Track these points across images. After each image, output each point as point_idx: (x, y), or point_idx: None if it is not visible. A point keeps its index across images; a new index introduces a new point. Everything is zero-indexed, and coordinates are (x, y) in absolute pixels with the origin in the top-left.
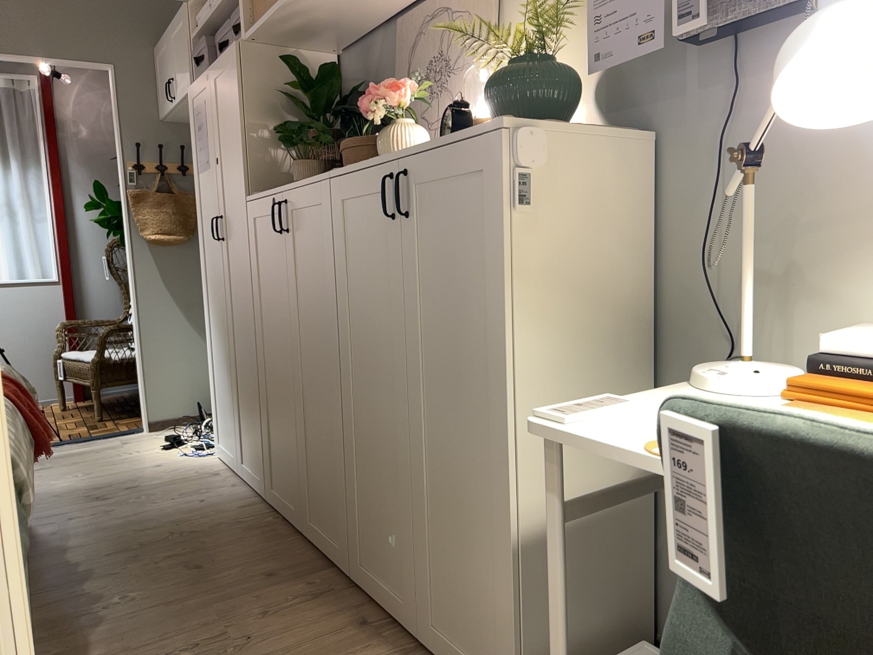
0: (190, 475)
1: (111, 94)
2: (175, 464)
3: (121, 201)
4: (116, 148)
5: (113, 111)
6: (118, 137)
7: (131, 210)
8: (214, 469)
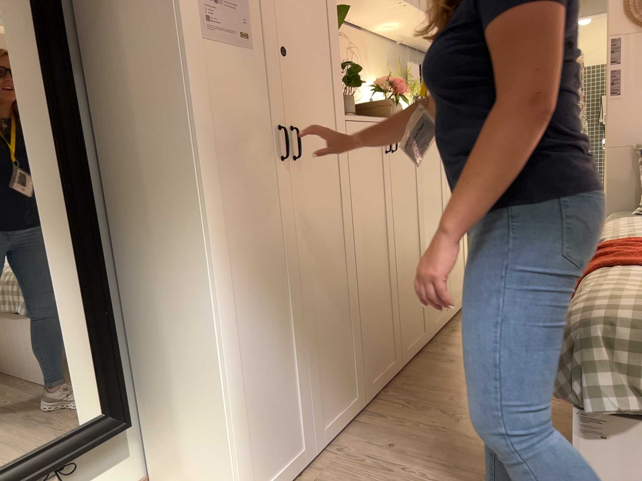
0: None
1: None
2: None
3: None
4: None
5: None
6: None
7: None
8: None
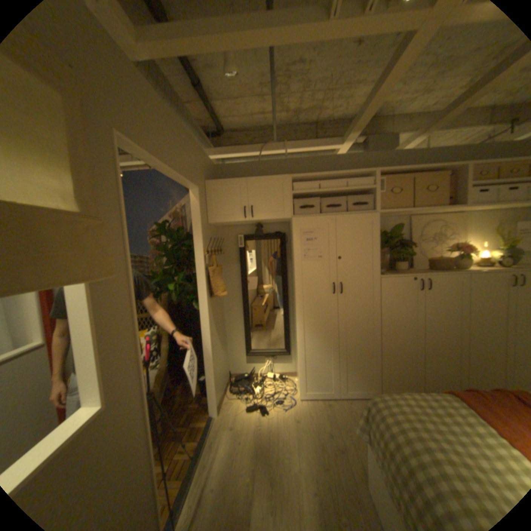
0: (324, 414)
1: (191, 205)
2: (300, 416)
3: (197, 275)
4: (194, 241)
5: (196, 217)
6: (201, 235)
7: (205, 280)
8: (320, 405)
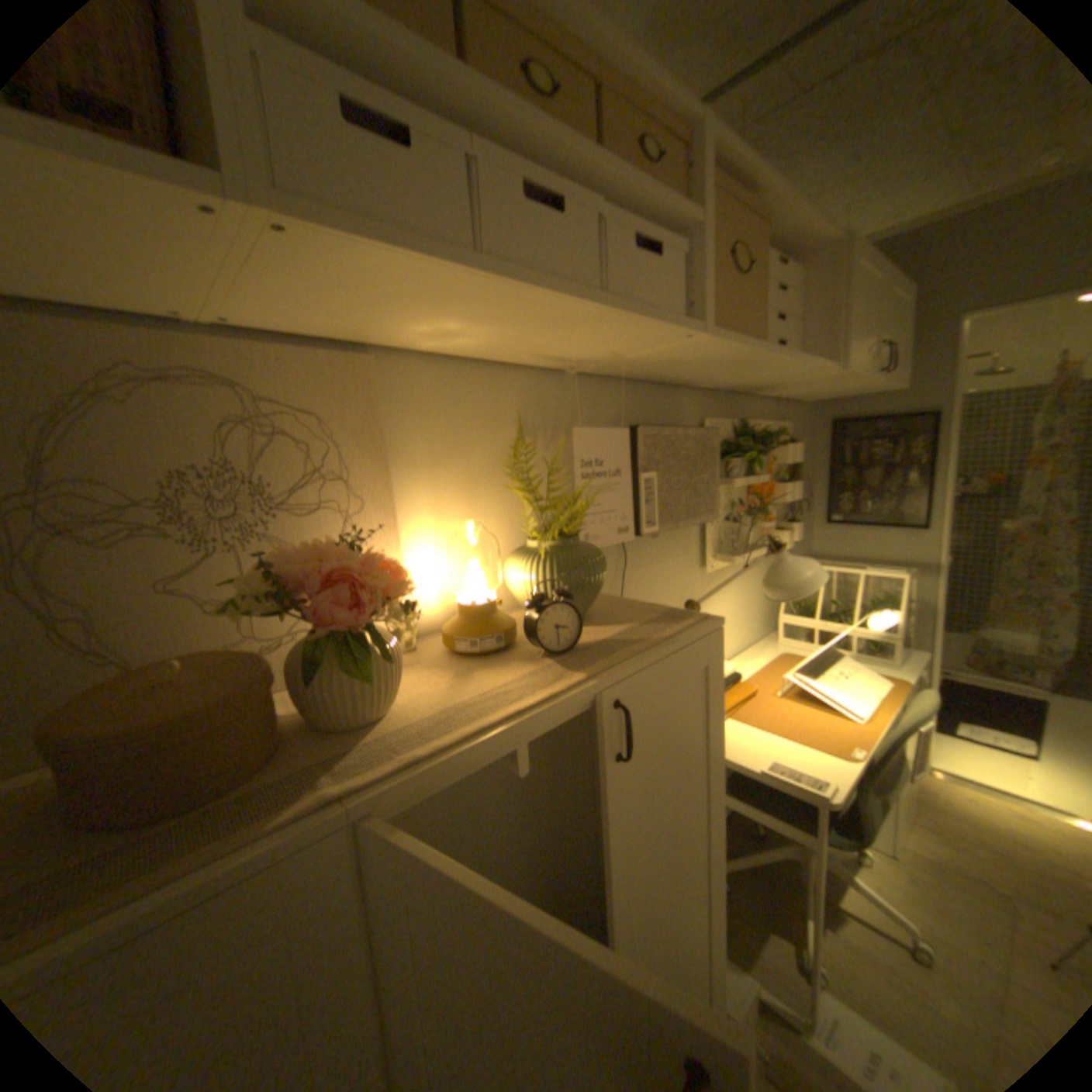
0: None
1: None
2: None
3: None
4: None
5: None
6: None
7: None
8: None
